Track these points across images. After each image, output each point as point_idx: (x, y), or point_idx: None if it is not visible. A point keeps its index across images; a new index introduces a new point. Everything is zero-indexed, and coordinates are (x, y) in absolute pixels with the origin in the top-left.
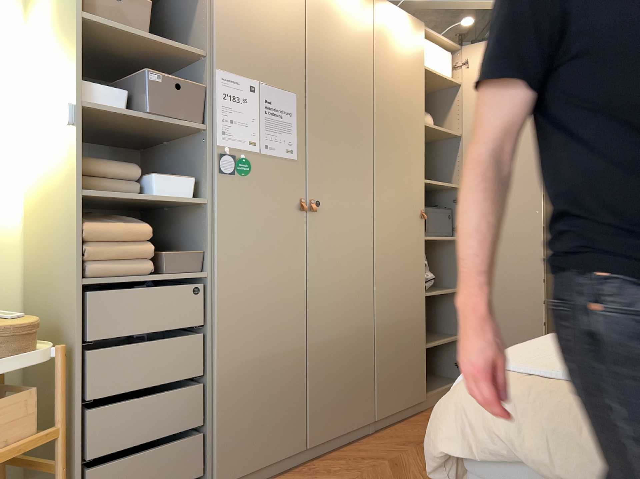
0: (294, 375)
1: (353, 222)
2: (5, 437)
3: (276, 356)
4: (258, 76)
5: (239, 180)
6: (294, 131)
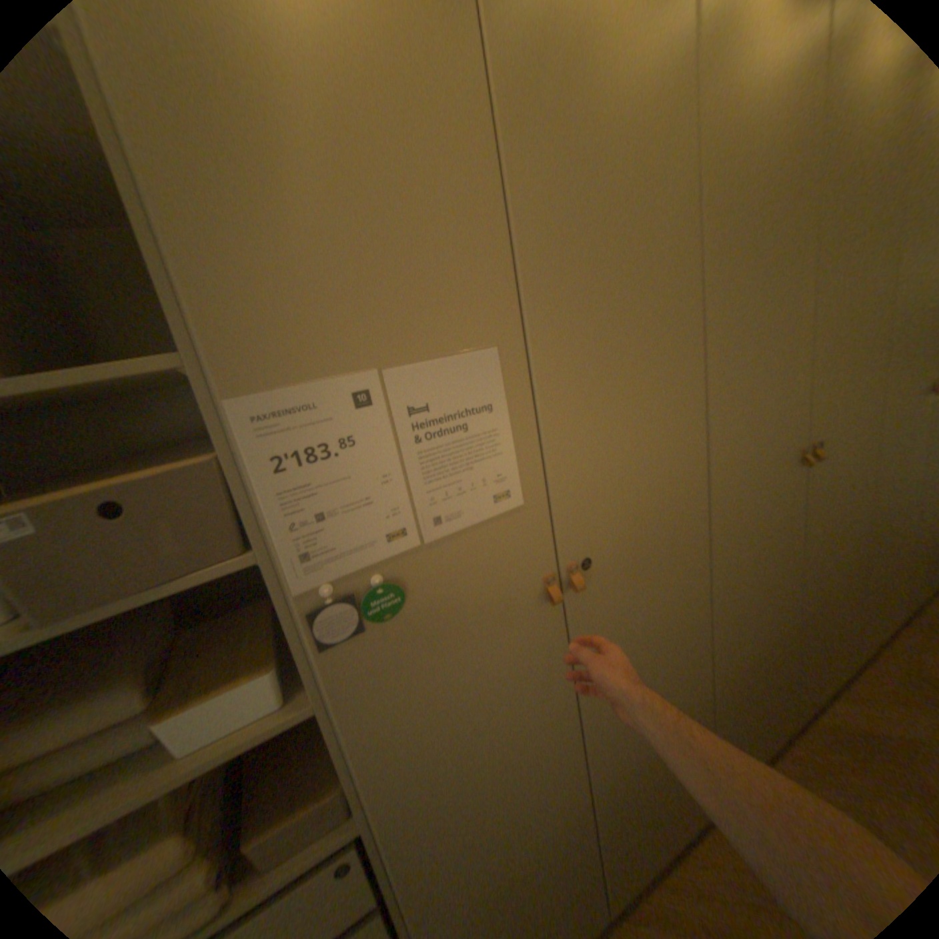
0: (574, 851)
1: (663, 555)
2: None
3: (538, 851)
4: (374, 353)
5: (383, 631)
6: (504, 445)
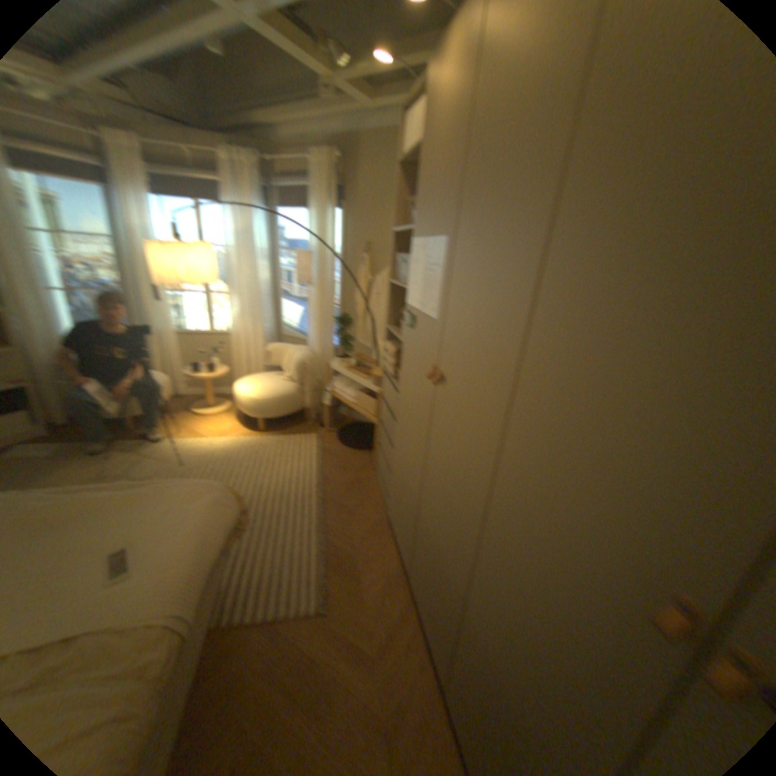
0: (409, 513)
1: (466, 430)
2: (366, 409)
3: (406, 484)
4: (426, 231)
5: (408, 333)
6: (437, 286)
